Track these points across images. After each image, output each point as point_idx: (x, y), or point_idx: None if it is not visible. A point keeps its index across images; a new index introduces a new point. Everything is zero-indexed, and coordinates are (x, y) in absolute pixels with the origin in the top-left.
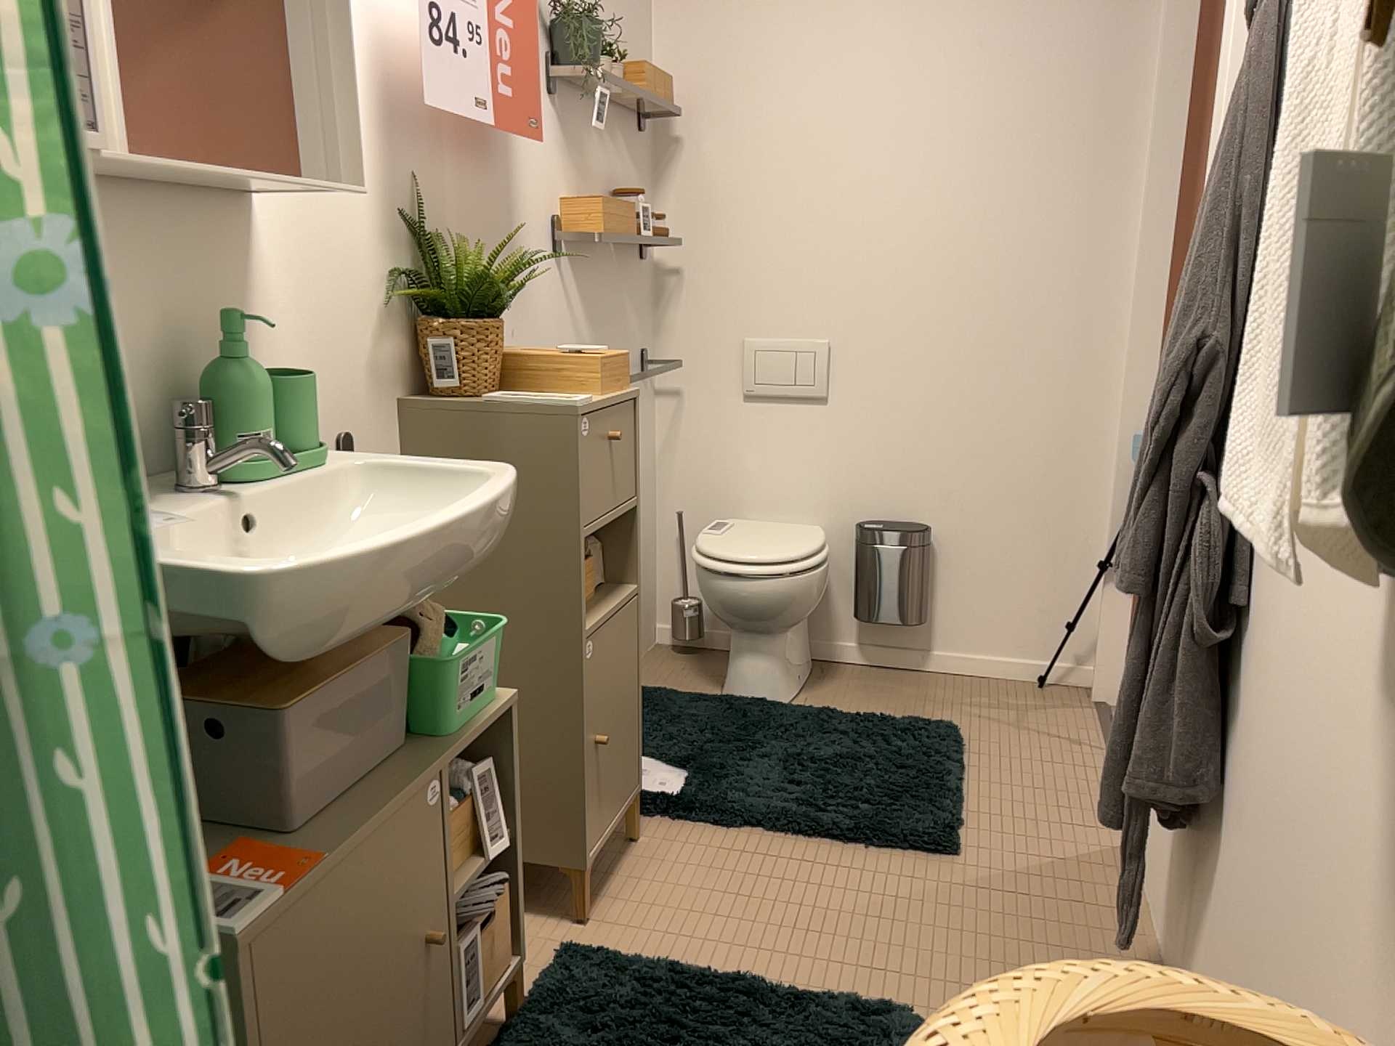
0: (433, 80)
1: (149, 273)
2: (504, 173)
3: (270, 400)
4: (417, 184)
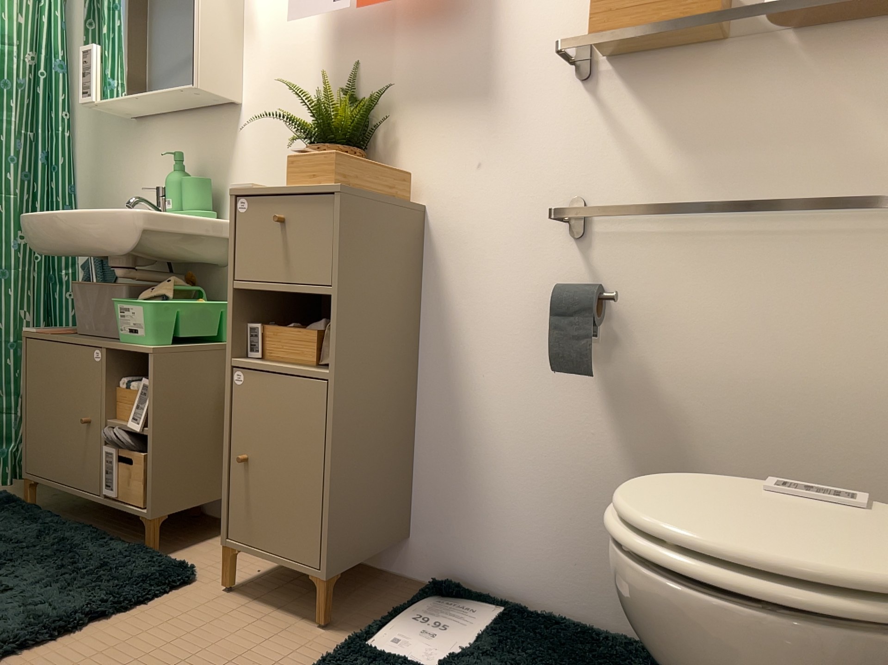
0: (297, 8)
1: (198, 146)
2: (478, 29)
3: (177, 189)
4: (359, 70)
